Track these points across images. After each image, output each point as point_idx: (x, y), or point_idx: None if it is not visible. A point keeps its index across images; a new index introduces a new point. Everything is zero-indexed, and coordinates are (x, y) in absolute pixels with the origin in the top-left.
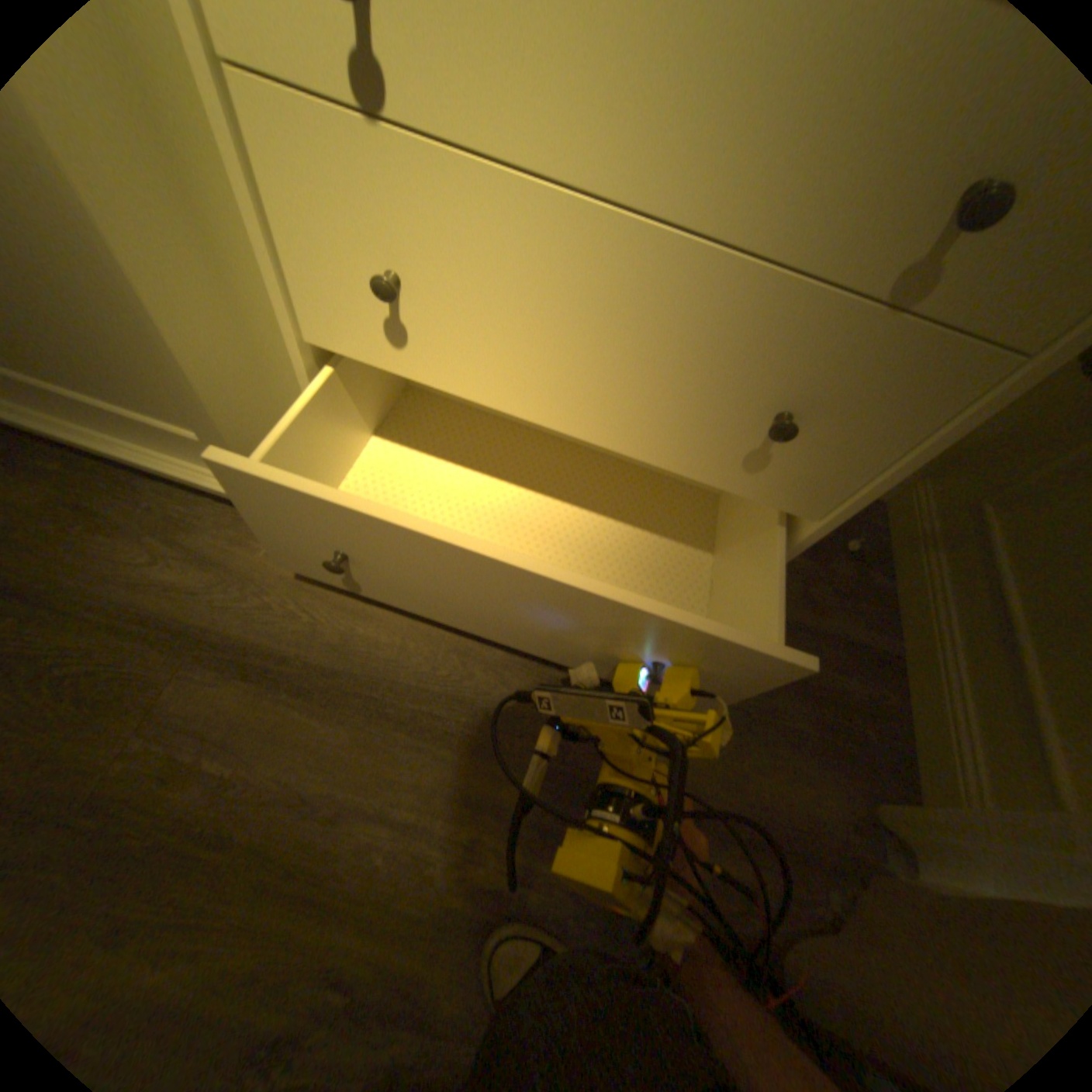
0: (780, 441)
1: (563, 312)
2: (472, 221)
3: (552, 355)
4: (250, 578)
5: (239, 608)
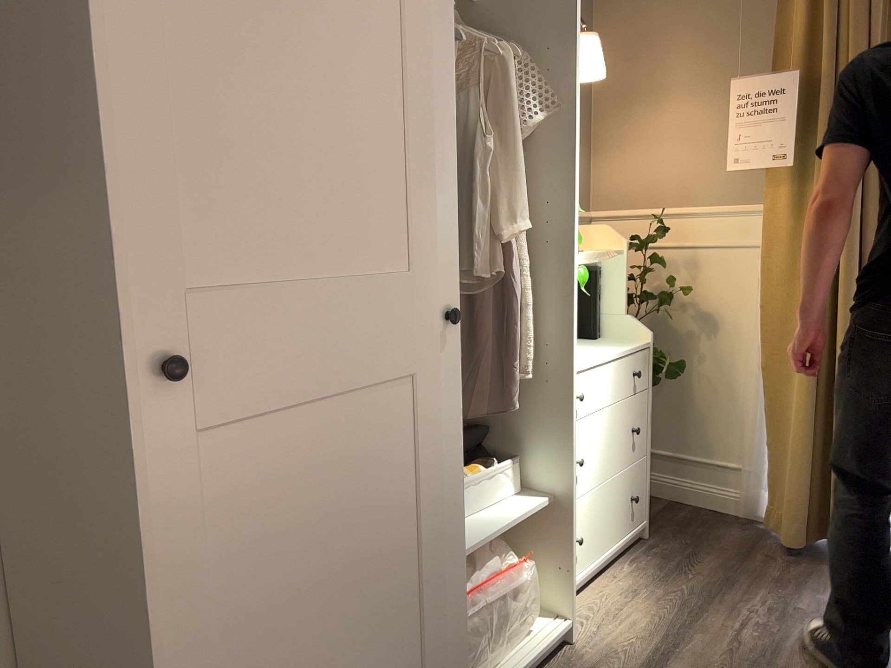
0: (636, 438)
1: (603, 440)
2: (589, 431)
3: (602, 455)
4: (606, 655)
5: (625, 660)
